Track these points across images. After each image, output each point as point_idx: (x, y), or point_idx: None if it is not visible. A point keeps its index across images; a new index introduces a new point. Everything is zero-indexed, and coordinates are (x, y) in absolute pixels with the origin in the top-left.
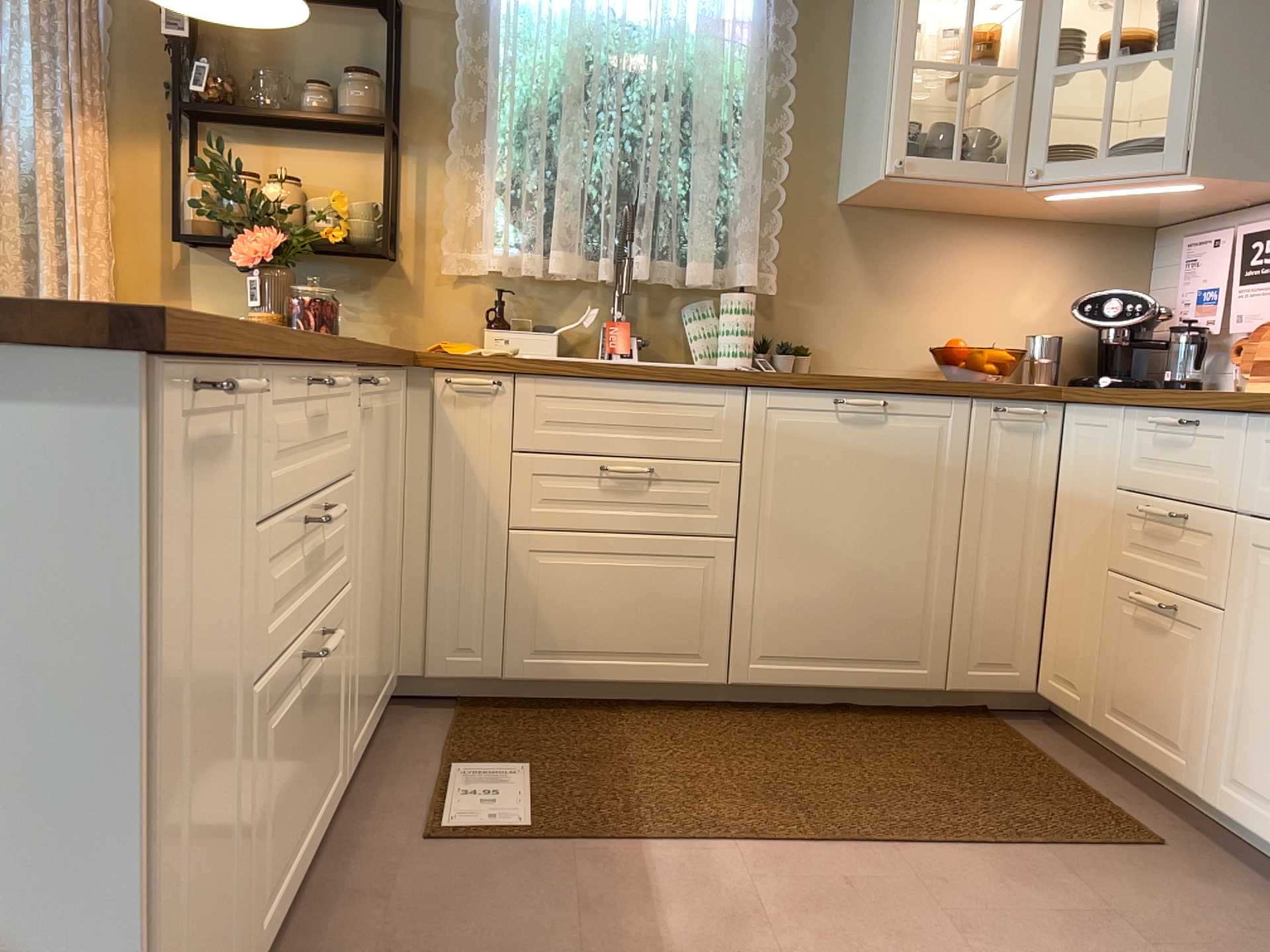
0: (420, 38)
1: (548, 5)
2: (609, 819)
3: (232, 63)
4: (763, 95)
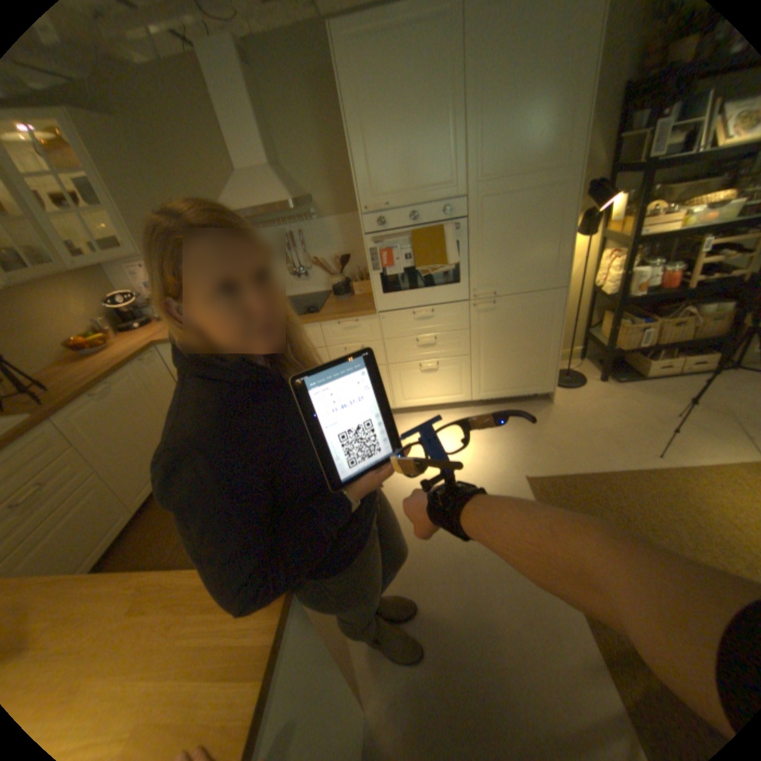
0: None
1: None
2: None
3: None
4: None
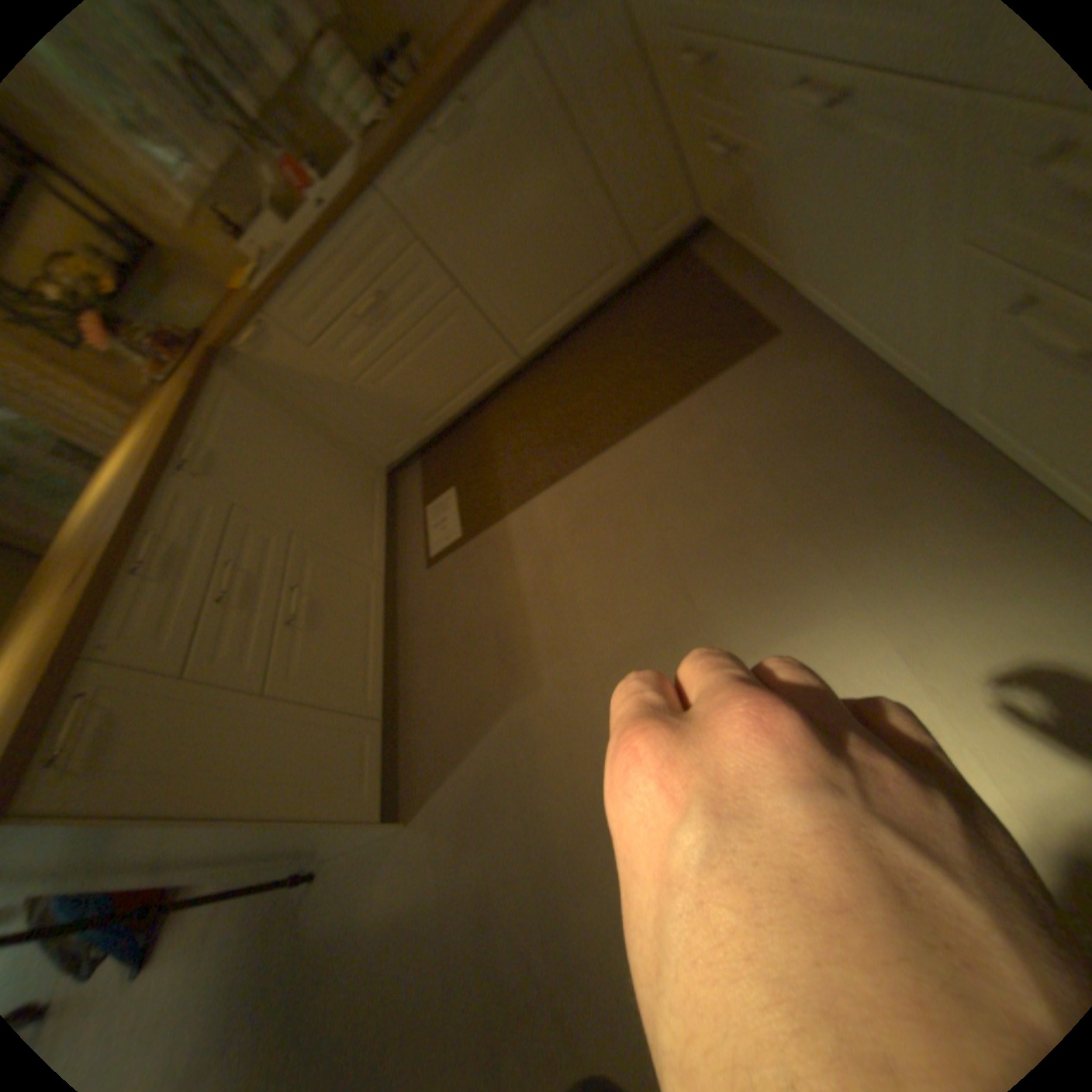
0: None
1: None
2: (490, 505)
3: None
4: None
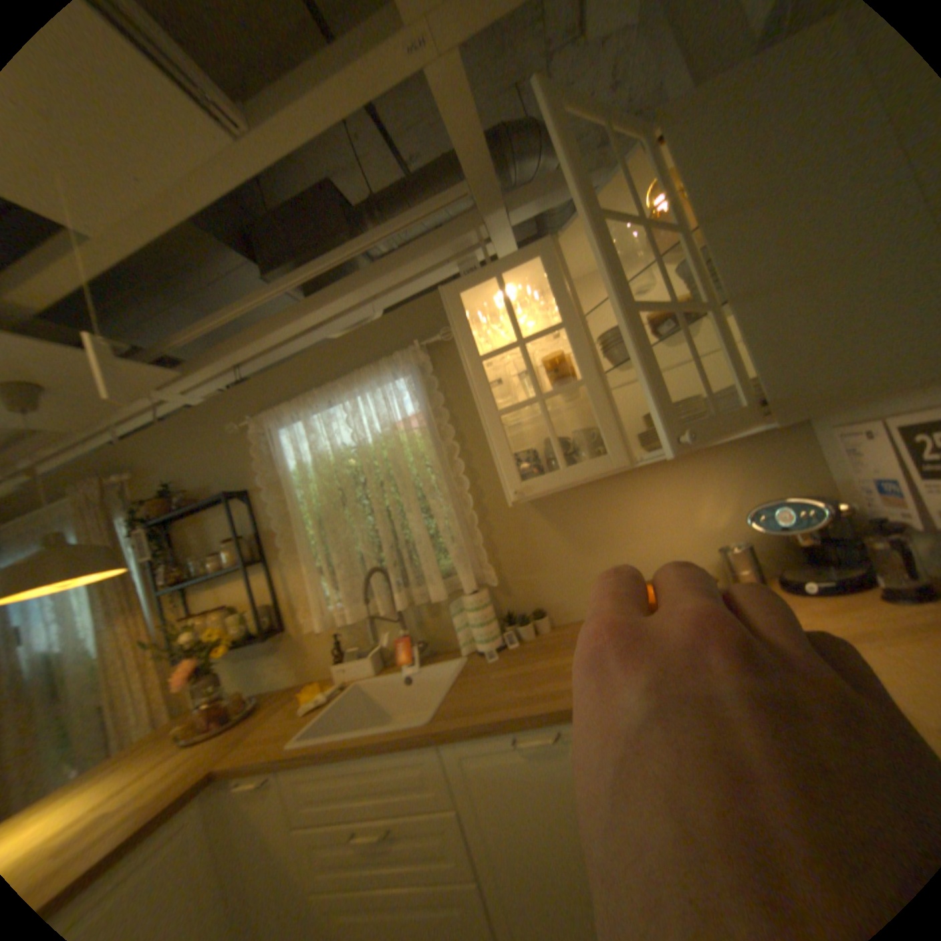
0: (261, 503)
1: (306, 461)
2: None
3: (189, 553)
4: (443, 455)
